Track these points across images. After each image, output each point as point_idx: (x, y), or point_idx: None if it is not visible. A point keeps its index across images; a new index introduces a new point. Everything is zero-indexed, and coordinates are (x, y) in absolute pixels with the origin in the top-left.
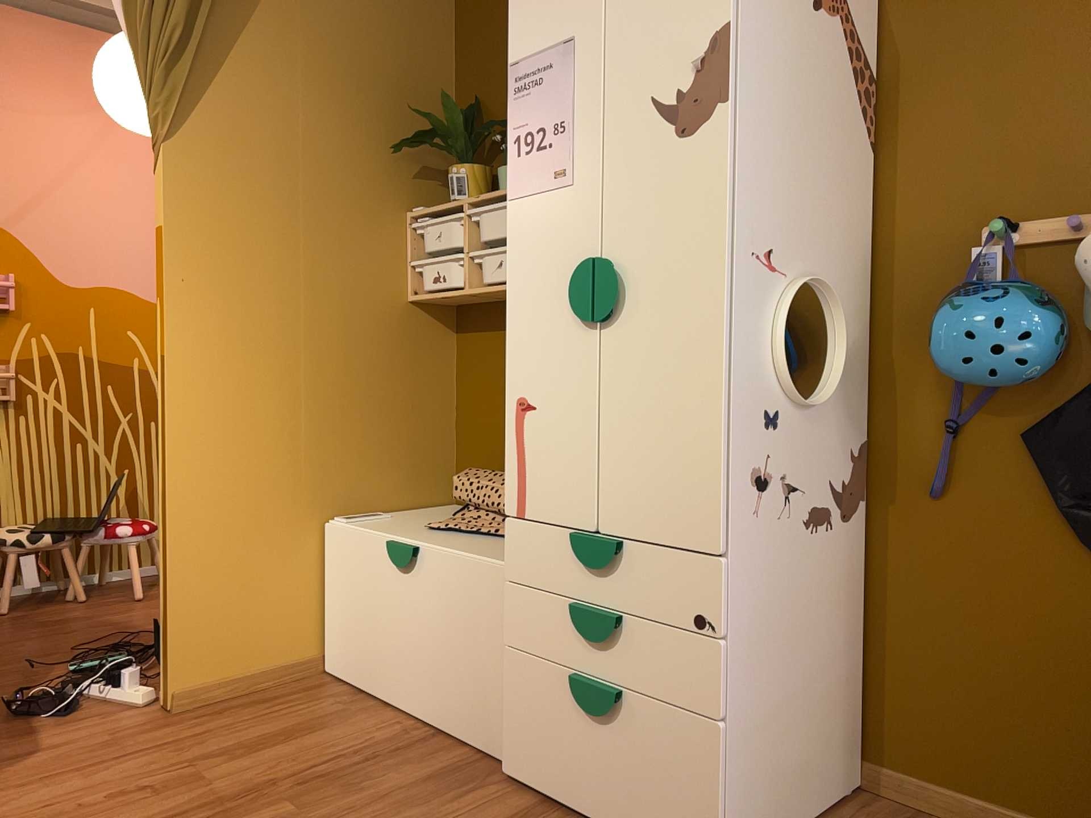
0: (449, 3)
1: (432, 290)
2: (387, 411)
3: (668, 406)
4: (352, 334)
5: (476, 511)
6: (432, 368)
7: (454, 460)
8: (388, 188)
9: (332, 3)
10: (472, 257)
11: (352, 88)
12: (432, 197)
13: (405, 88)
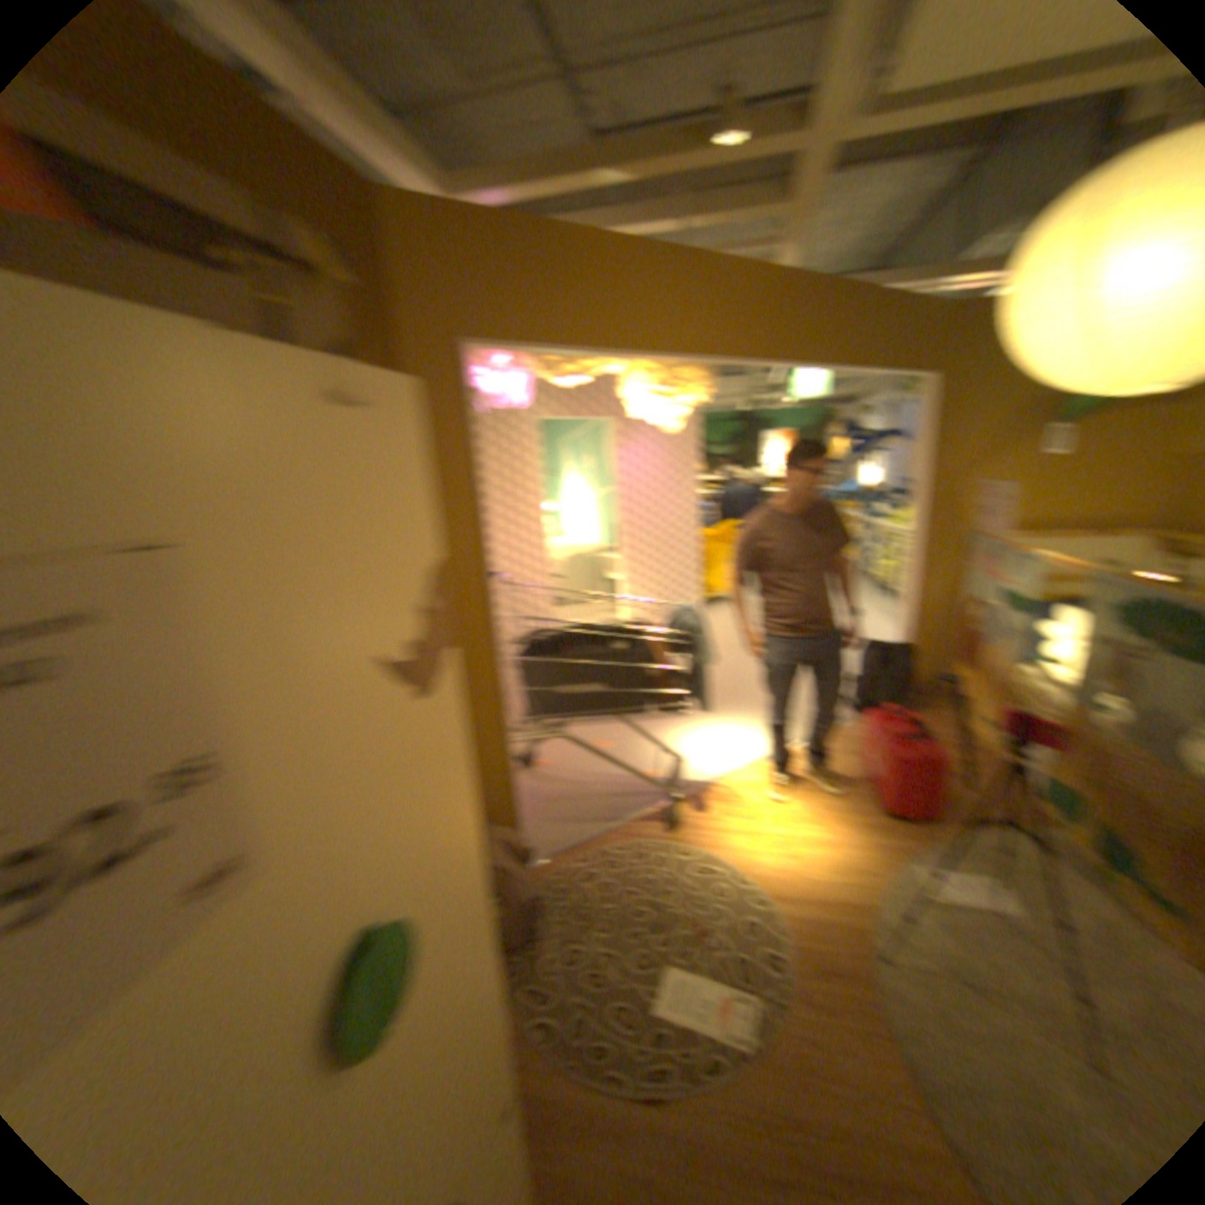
0: None
1: None
2: None
3: (465, 994)
4: None
5: None
6: None
7: None
8: None
9: None
10: None
11: None
12: None
13: None
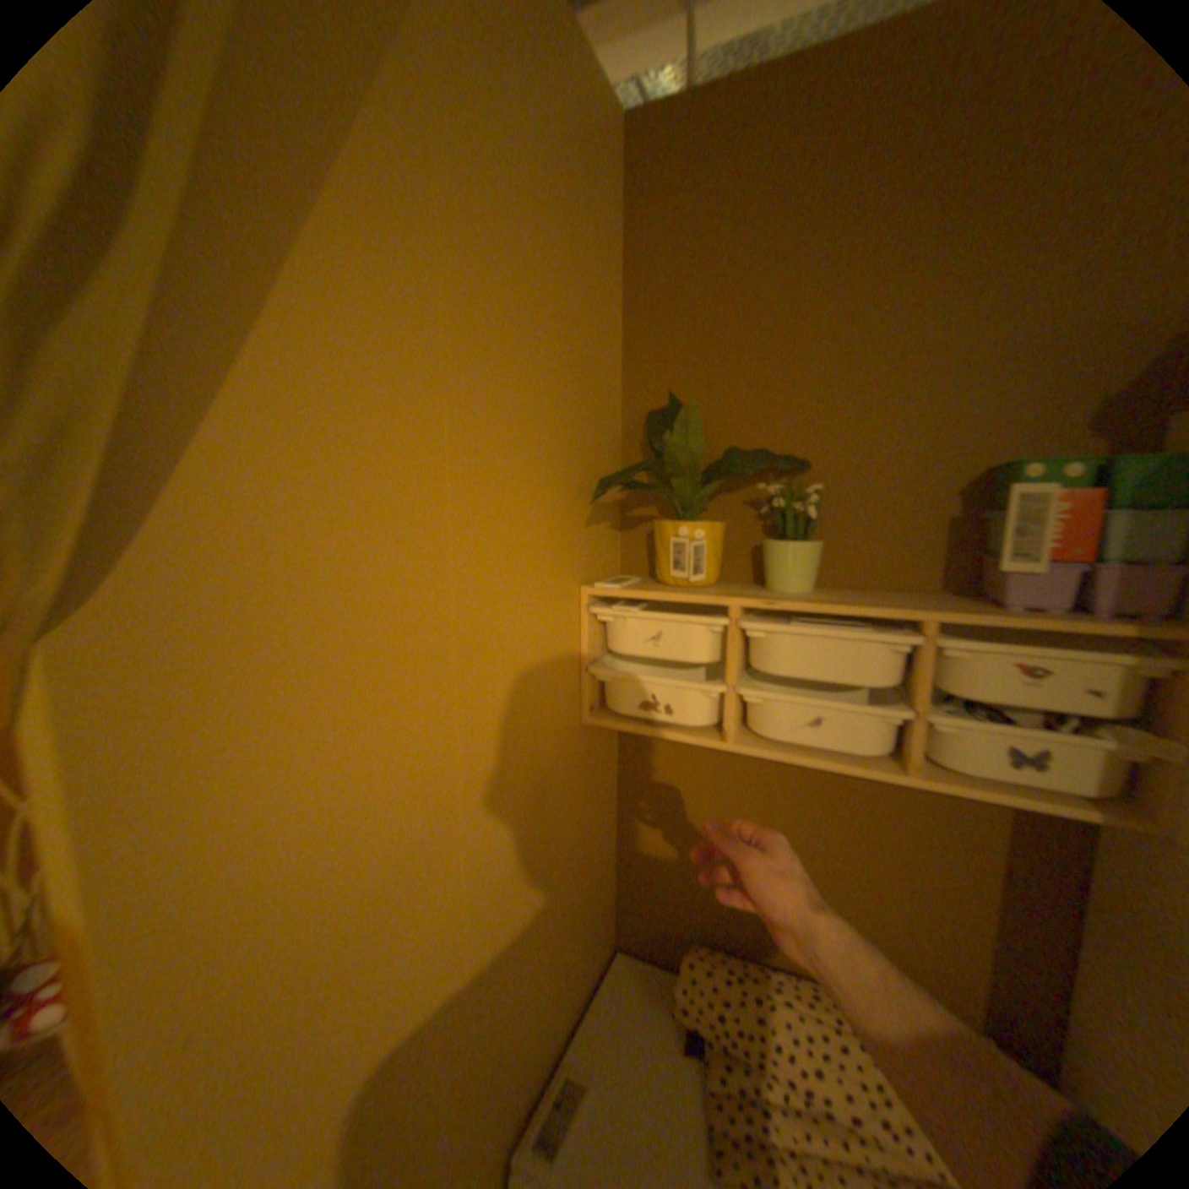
0: (617, 222)
1: (638, 720)
2: (564, 901)
3: None
4: (528, 830)
5: (745, 1069)
6: (600, 795)
7: (615, 892)
8: (562, 553)
9: (487, 171)
10: (742, 692)
11: (519, 371)
12: (601, 547)
13: (578, 371)
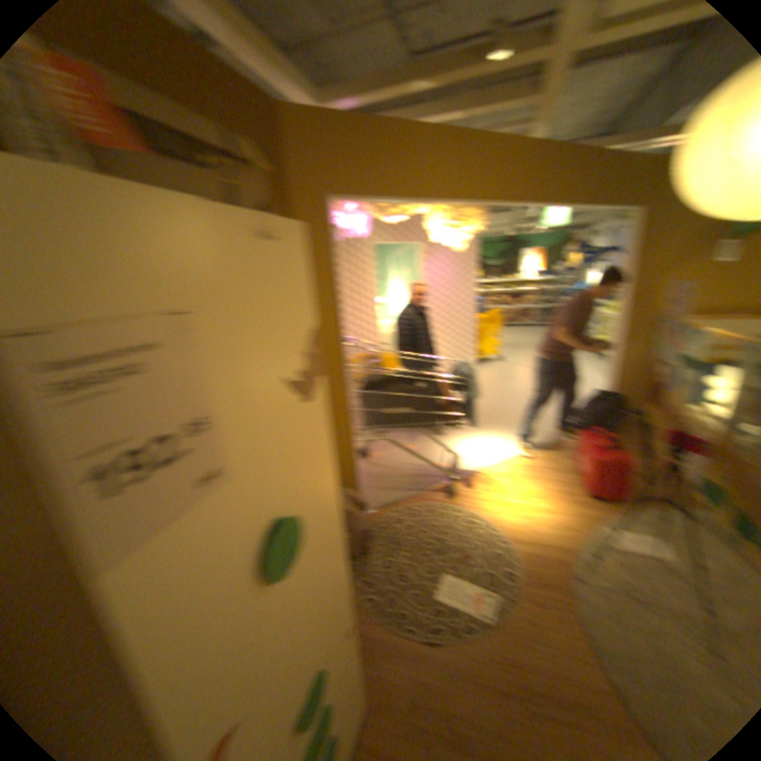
0: None
1: None
2: None
3: (327, 565)
4: None
5: None
6: None
7: None
8: None
9: None
10: None
11: None
12: None
13: None
